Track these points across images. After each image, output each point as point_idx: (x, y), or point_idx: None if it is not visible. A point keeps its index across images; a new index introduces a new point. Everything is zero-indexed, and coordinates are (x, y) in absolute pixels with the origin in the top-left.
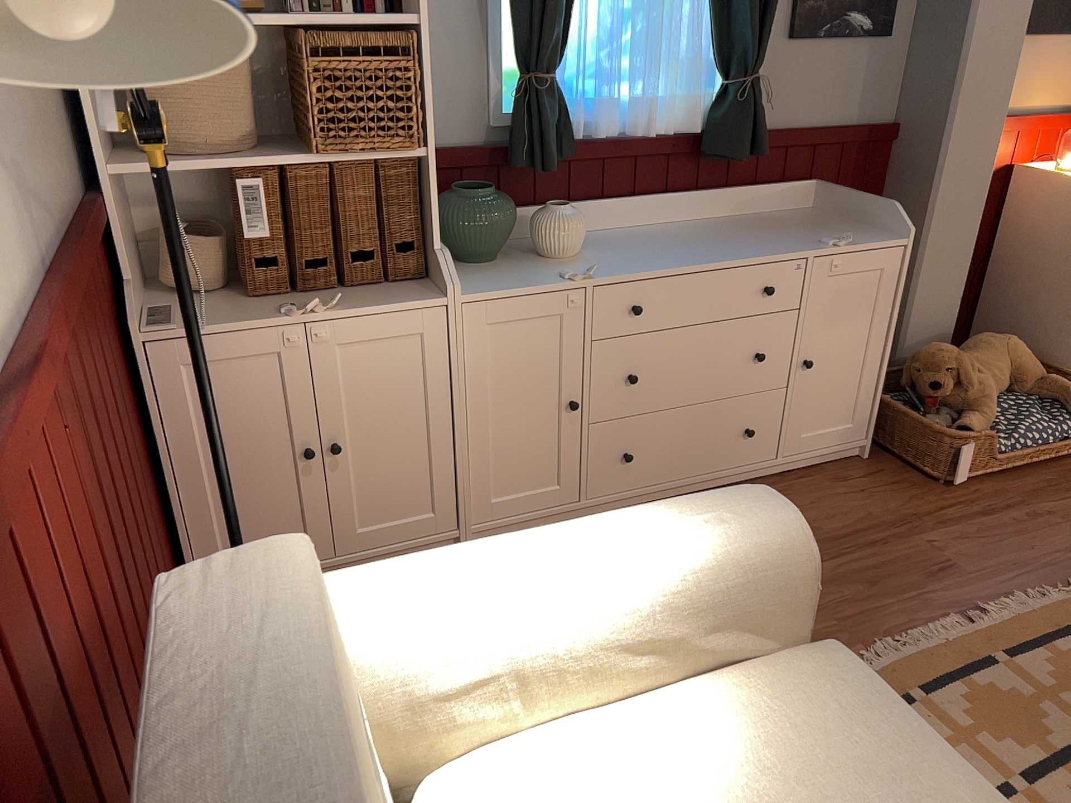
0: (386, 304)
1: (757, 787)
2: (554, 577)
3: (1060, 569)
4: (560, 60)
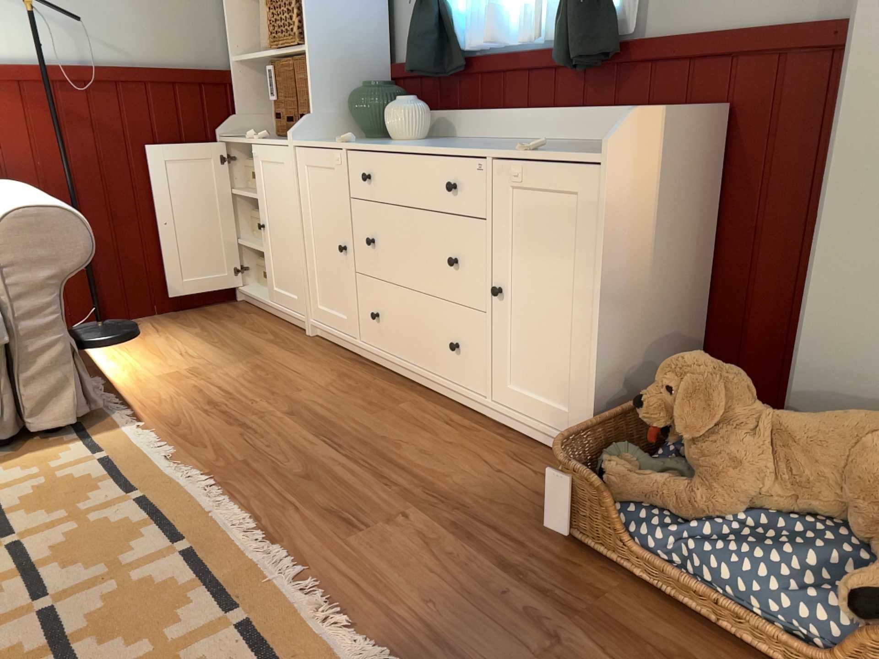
0: (278, 142)
1: None
2: None
3: (385, 625)
4: None
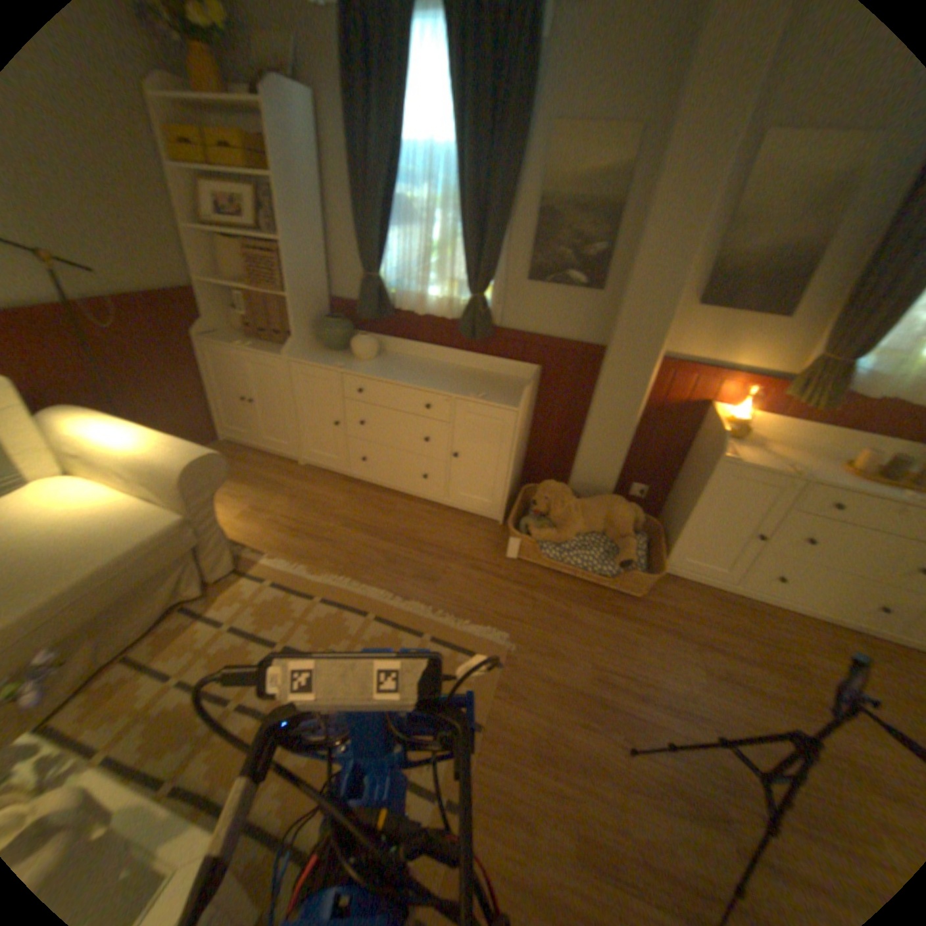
0: (268, 352)
1: (79, 522)
2: (114, 437)
3: (479, 617)
4: (390, 269)
